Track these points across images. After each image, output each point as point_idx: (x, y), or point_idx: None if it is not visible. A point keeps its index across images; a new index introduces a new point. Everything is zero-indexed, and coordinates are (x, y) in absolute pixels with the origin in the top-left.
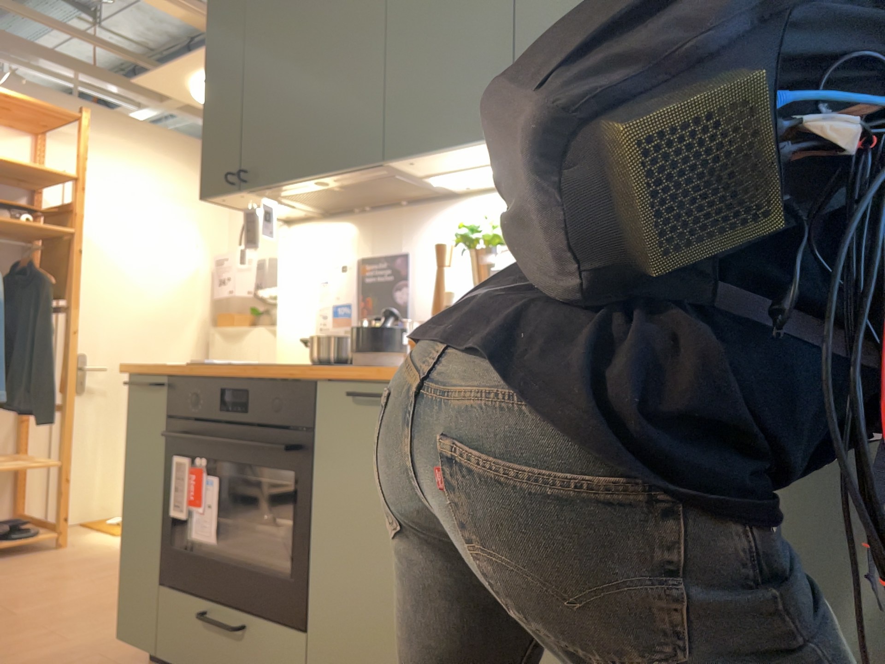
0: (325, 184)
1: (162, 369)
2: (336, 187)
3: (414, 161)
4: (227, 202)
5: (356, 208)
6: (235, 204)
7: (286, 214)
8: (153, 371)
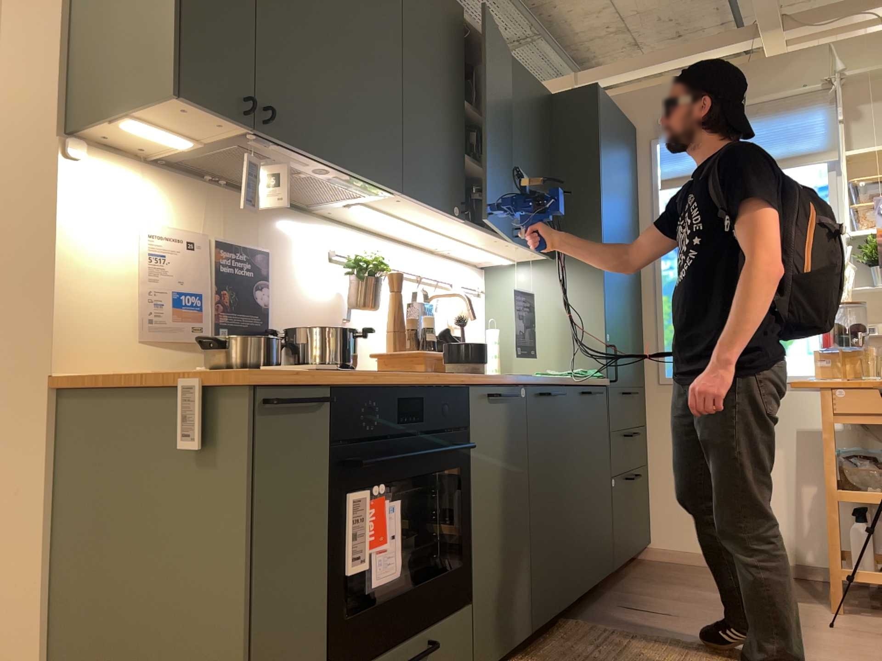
0: (319, 171)
1: (332, 378)
2: (299, 171)
3: (403, 199)
4: (177, 112)
5: (211, 176)
6: (165, 115)
7: (116, 135)
8: (313, 380)
